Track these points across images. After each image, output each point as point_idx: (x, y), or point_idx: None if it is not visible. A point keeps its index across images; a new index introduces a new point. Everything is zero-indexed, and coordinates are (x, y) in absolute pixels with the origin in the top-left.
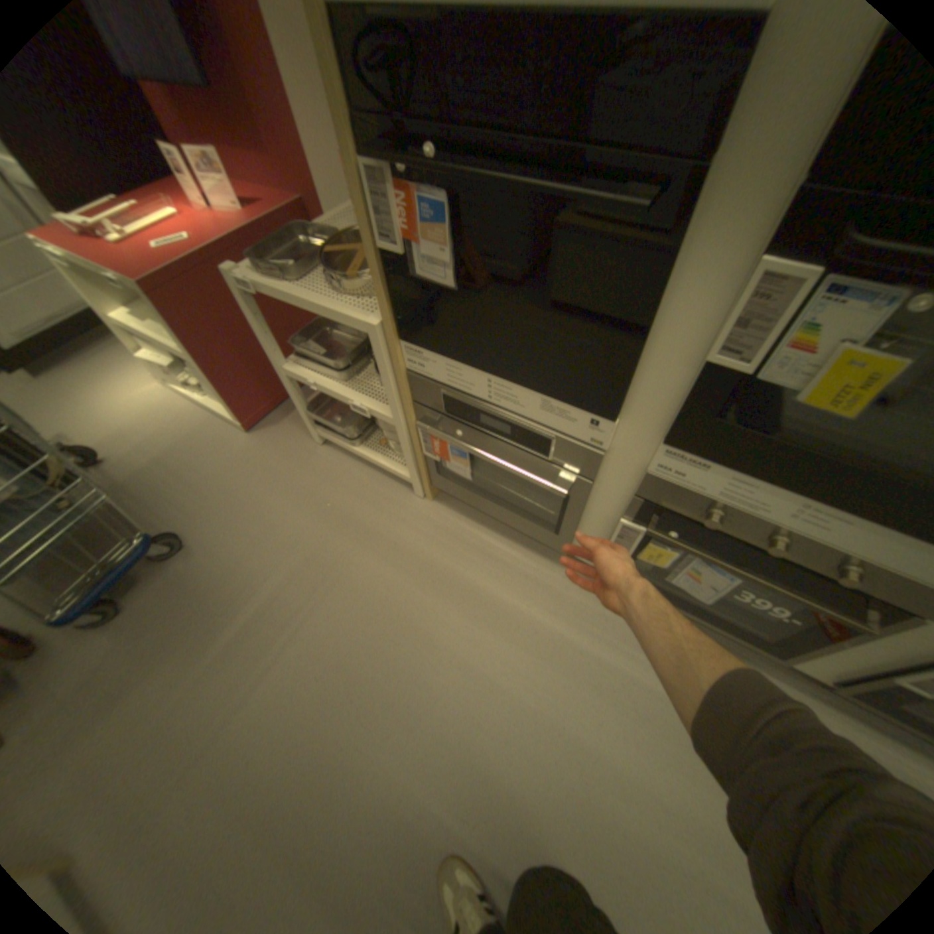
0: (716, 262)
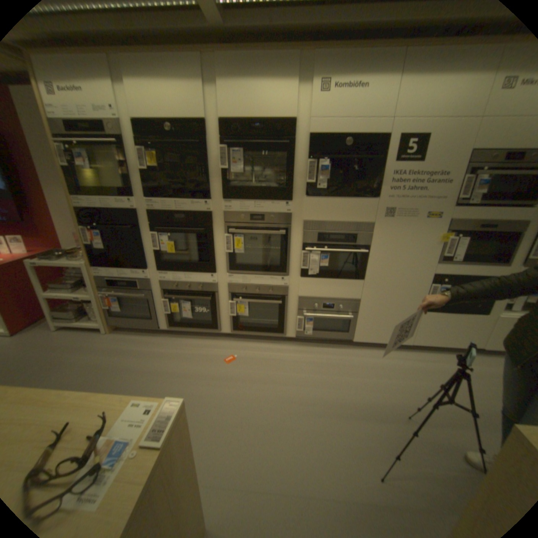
0: (146, 236)
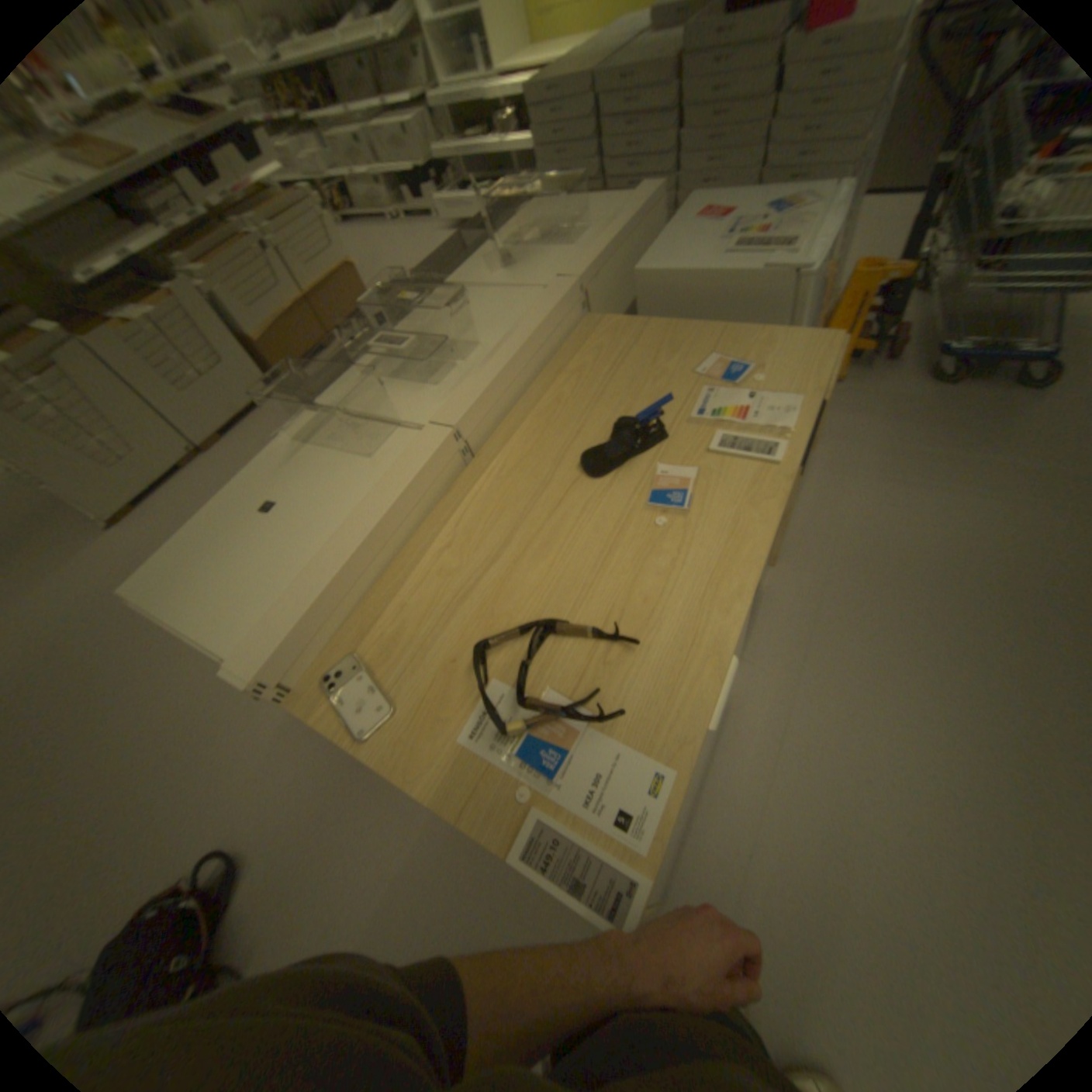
0: None
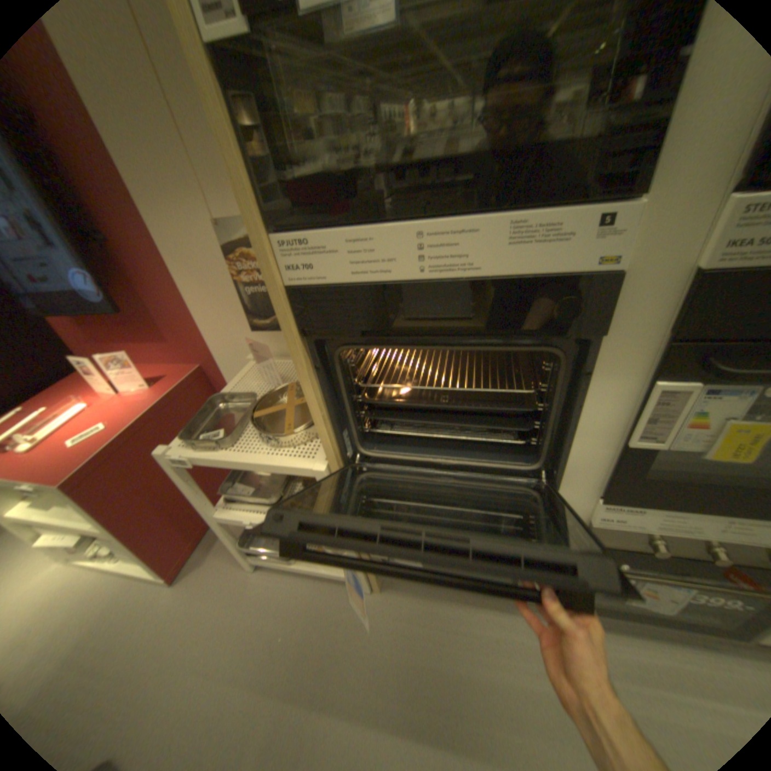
0: (617, 386)
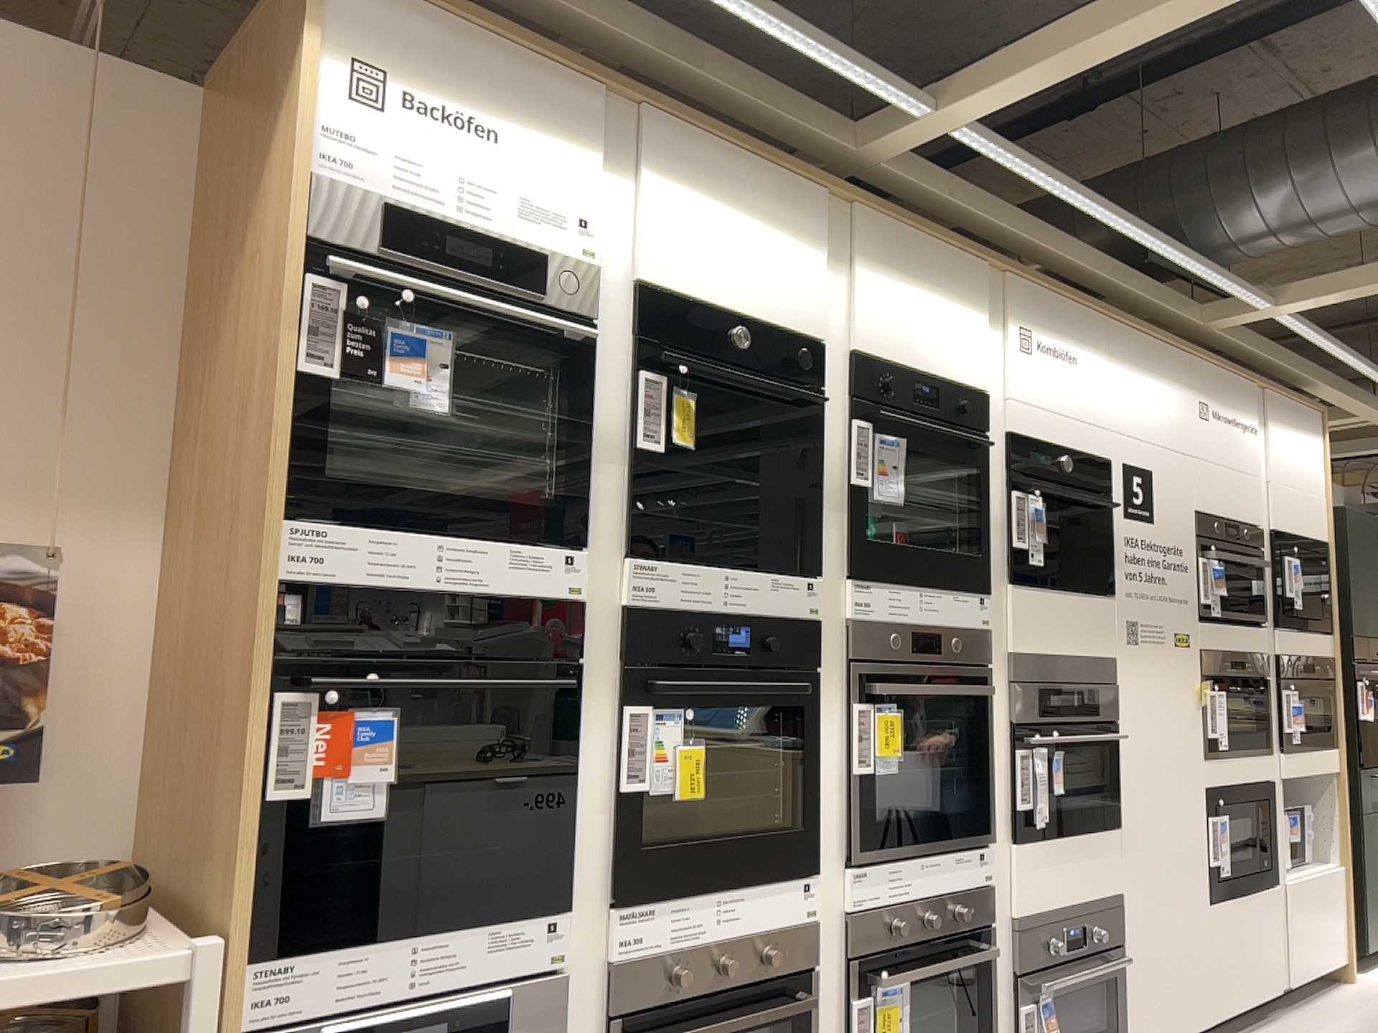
0: (600, 716)
